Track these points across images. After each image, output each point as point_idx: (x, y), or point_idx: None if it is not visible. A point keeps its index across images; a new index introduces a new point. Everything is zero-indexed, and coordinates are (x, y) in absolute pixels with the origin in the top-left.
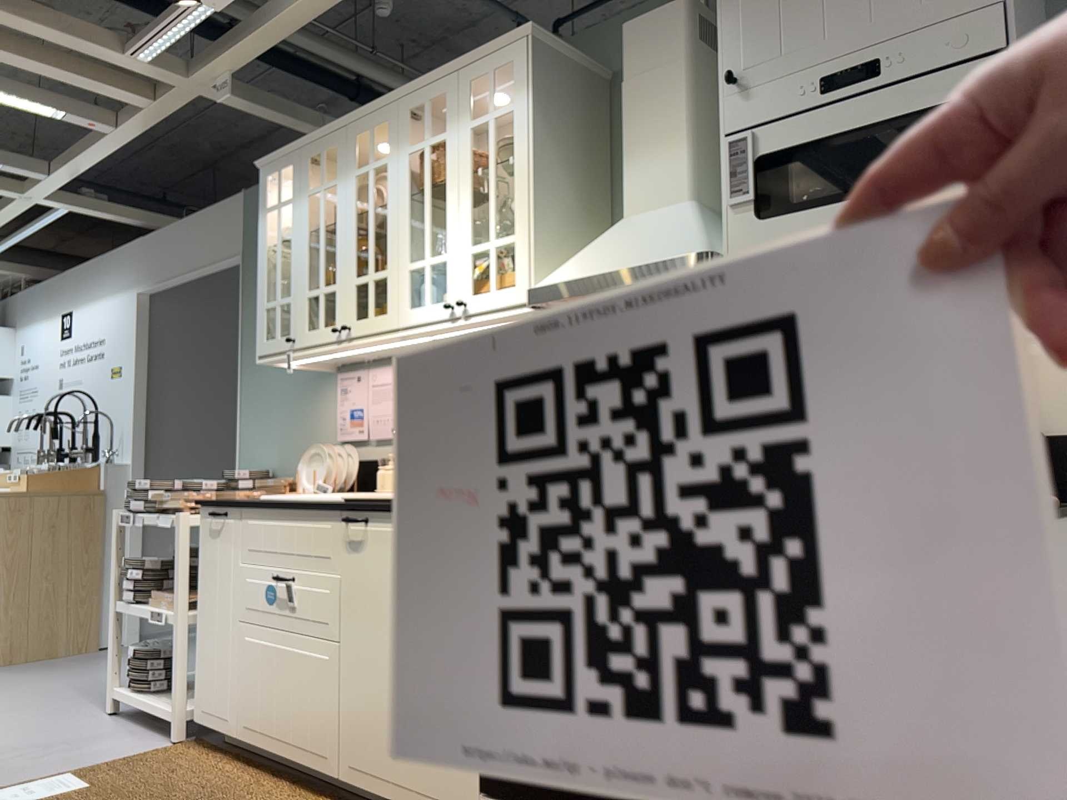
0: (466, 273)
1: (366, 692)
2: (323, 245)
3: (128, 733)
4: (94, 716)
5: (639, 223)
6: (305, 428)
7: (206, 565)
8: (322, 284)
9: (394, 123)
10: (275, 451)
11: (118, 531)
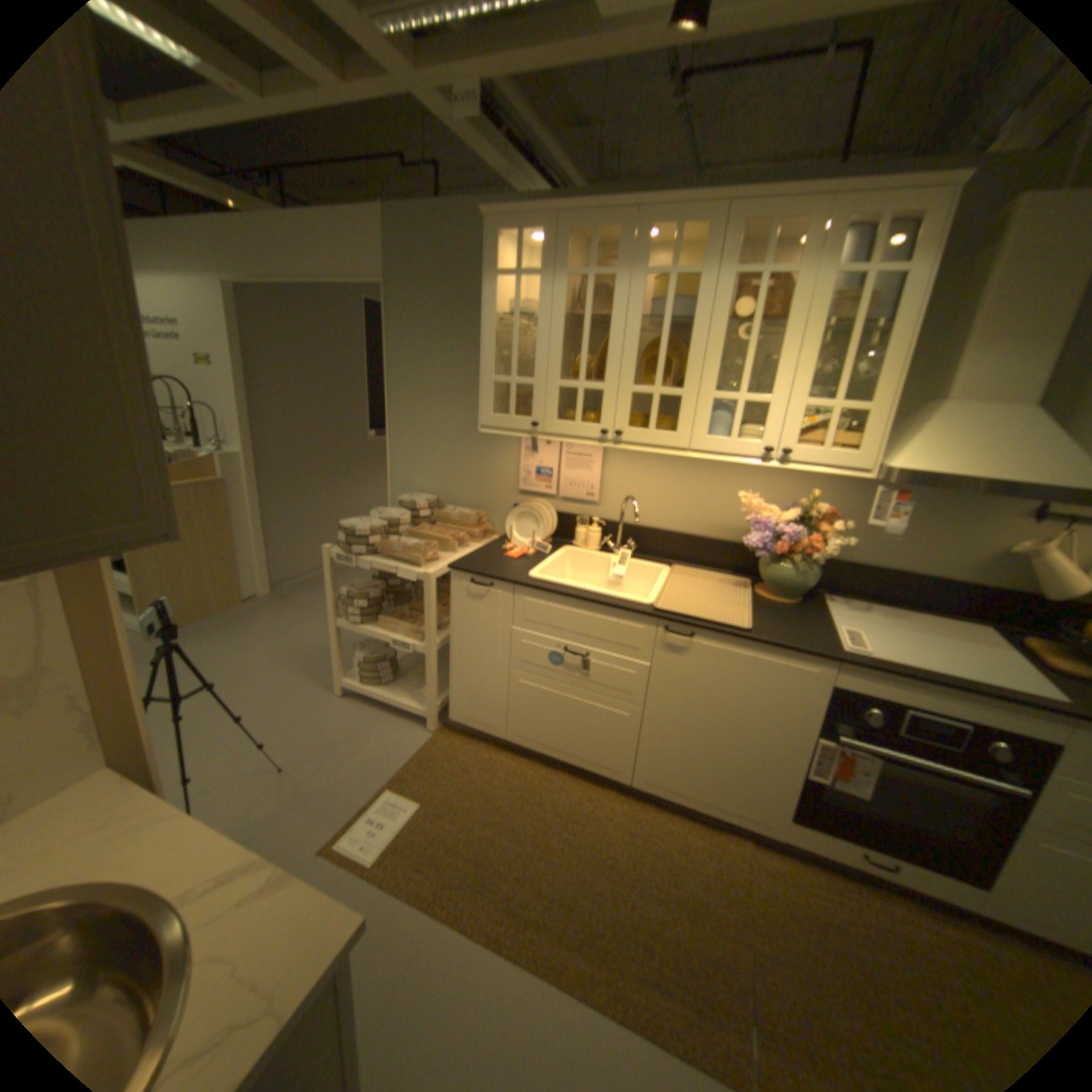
0: (796, 424)
1: (675, 746)
2: (586, 338)
3: (381, 723)
4: (328, 702)
5: (990, 418)
6: (476, 471)
7: (463, 619)
8: (583, 380)
9: (720, 227)
10: (438, 483)
11: (330, 566)
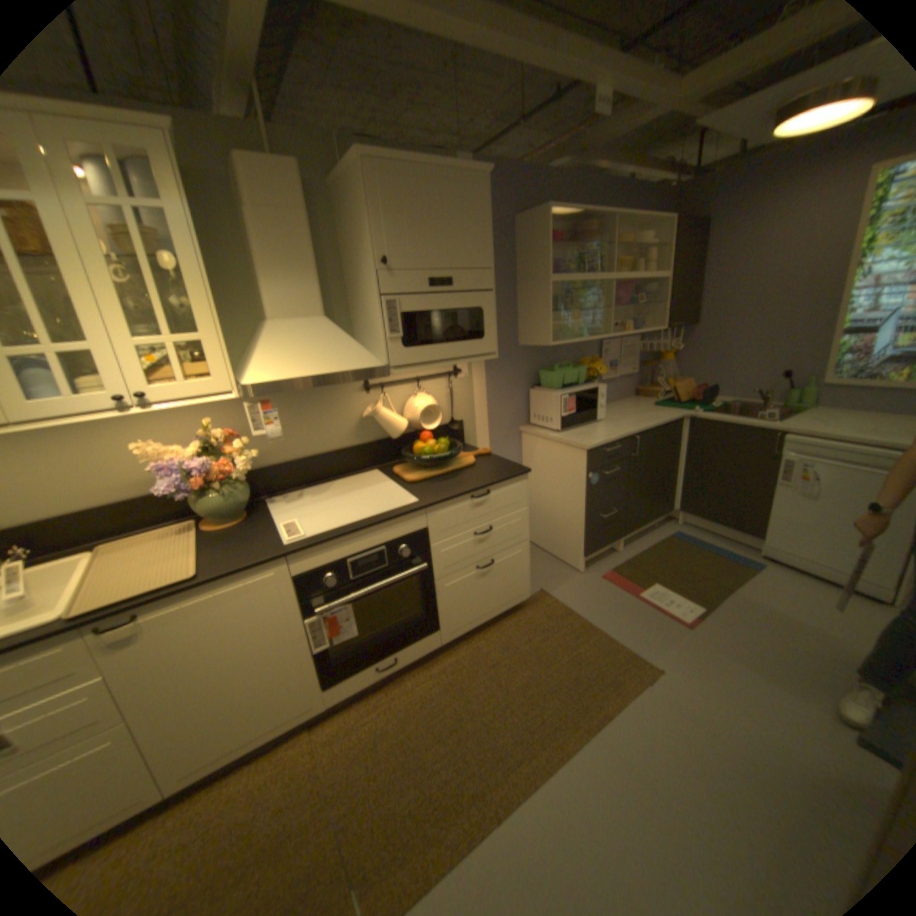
0: (134, 365)
1: (185, 724)
2: None
3: None
4: None
5: (298, 329)
6: None
7: None
8: None
9: None
10: None
11: None
